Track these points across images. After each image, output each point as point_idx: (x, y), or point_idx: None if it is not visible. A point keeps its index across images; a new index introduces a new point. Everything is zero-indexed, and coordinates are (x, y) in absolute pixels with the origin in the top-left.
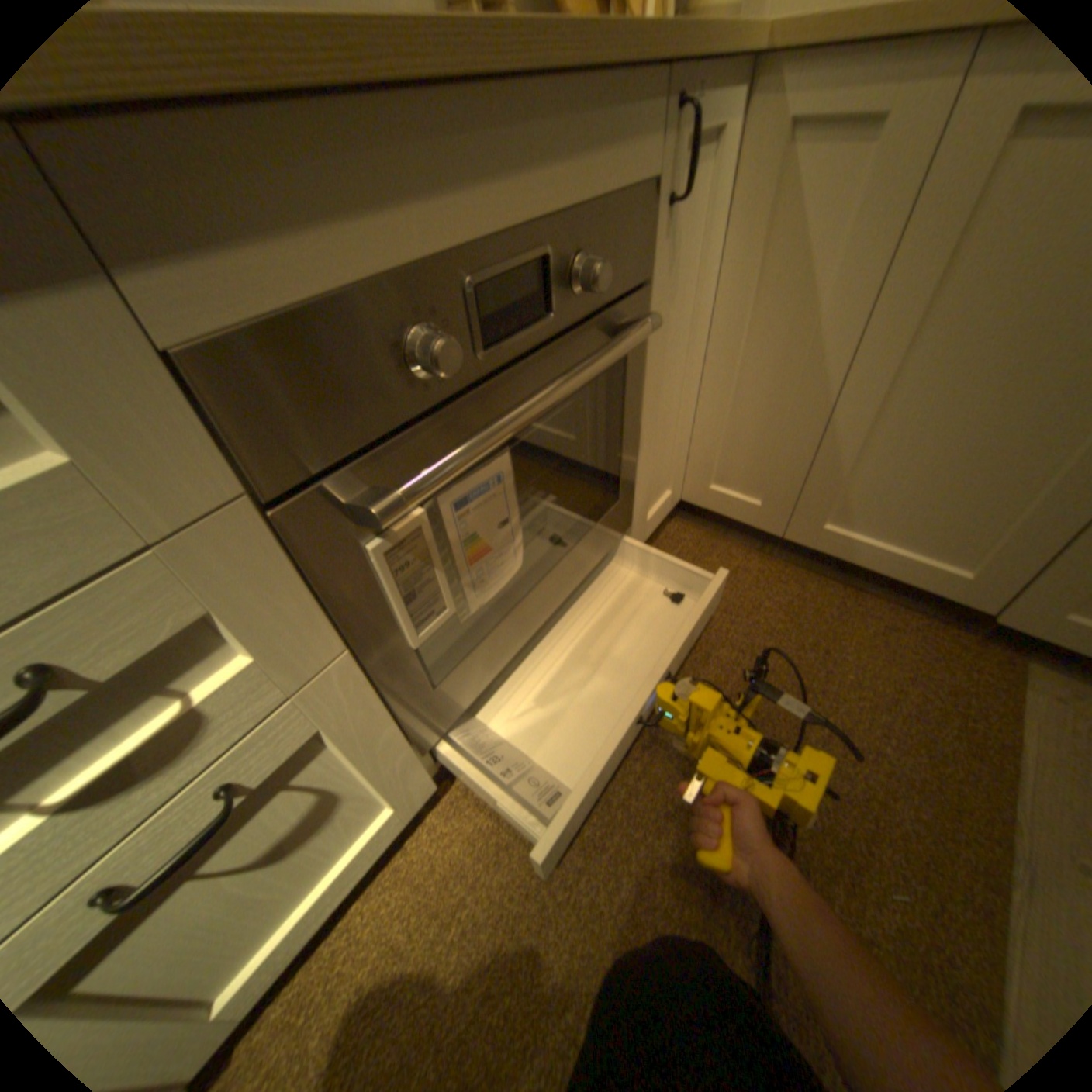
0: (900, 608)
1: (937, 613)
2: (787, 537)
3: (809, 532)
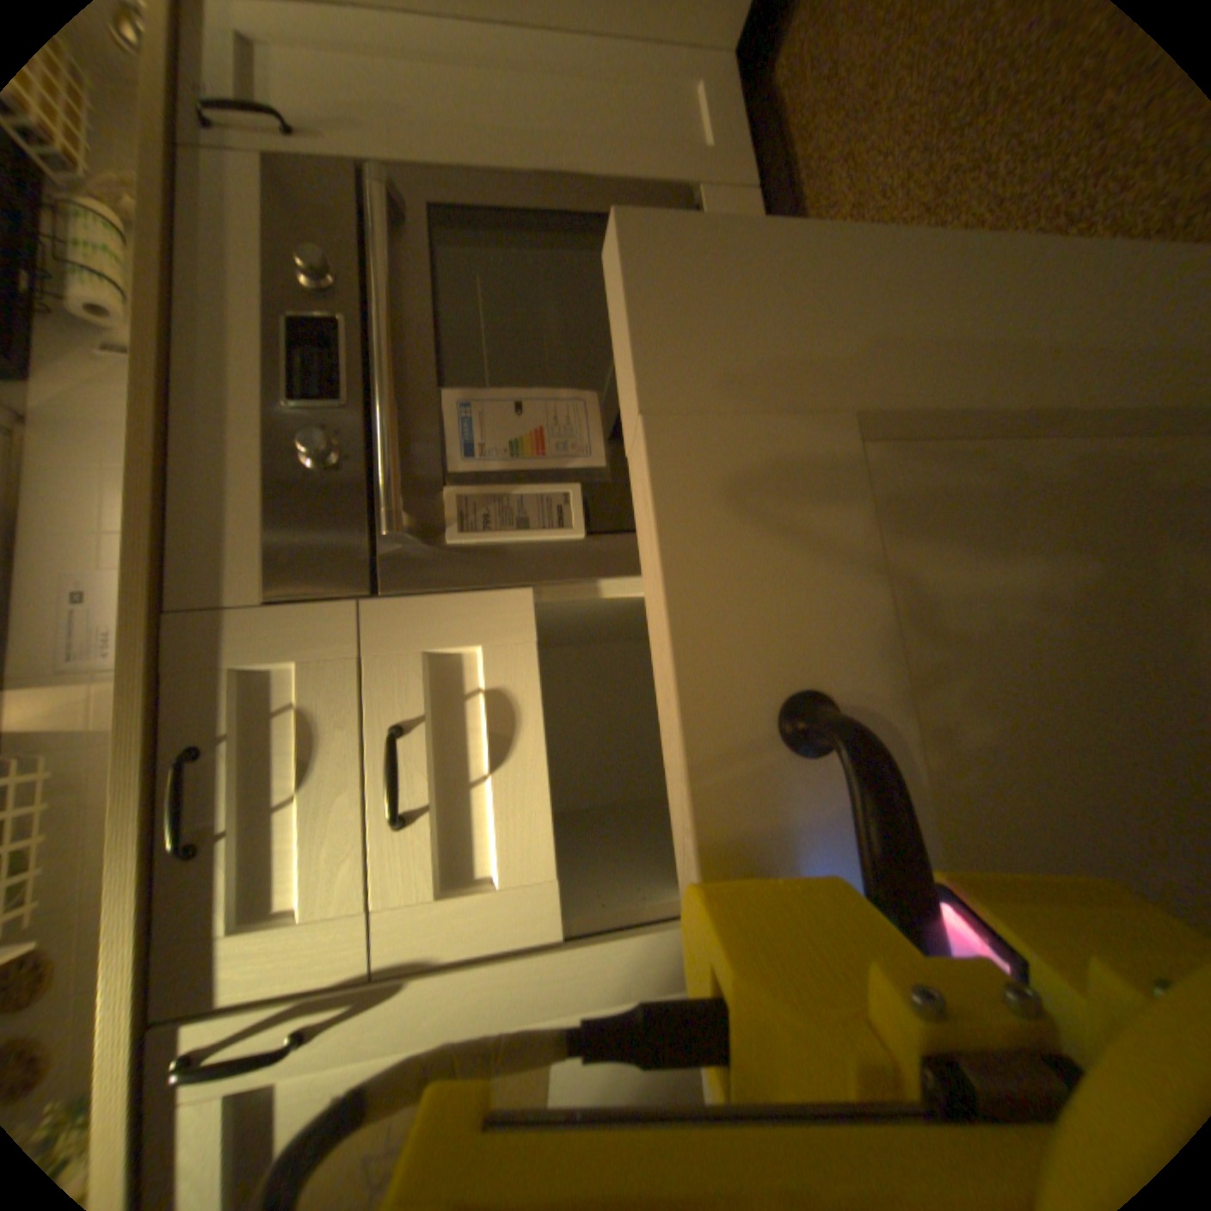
0: None
1: None
2: None
3: None
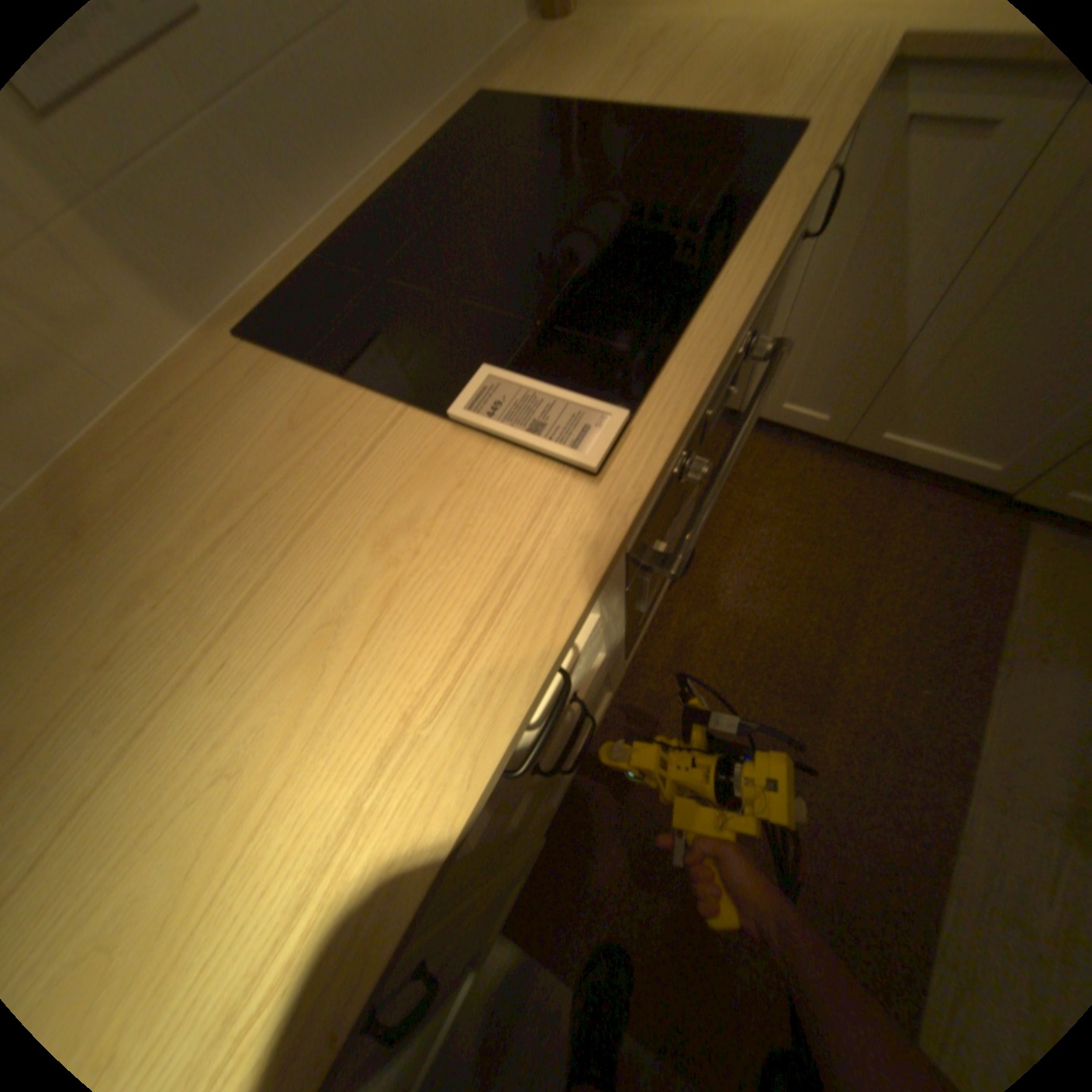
0: (937, 490)
1: (967, 490)
2: (850, 444)
3: (870, 440)
